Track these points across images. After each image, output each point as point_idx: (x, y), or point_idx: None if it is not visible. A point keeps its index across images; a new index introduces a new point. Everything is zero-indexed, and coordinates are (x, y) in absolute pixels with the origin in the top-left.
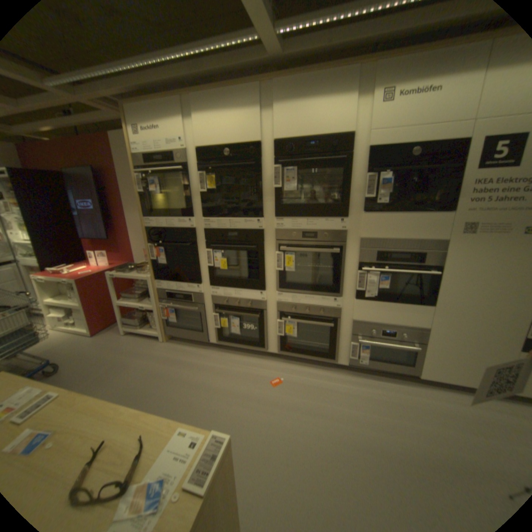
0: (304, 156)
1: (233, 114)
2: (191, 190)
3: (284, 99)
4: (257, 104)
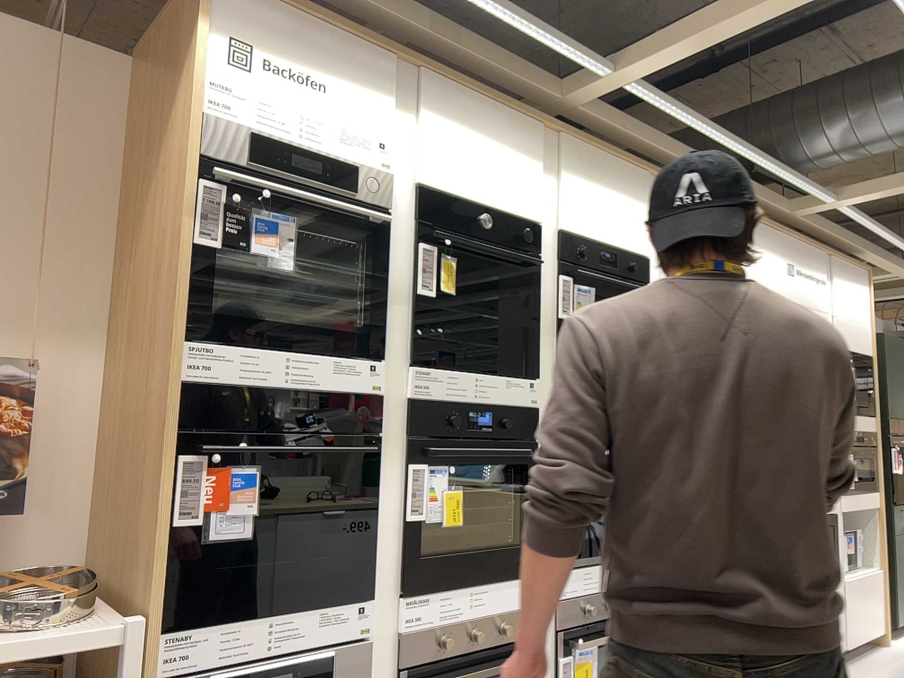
0: (594, 274)
1: (500, 161)
2: (391, 283)
3: (571, 177)
4: (536, 163)
